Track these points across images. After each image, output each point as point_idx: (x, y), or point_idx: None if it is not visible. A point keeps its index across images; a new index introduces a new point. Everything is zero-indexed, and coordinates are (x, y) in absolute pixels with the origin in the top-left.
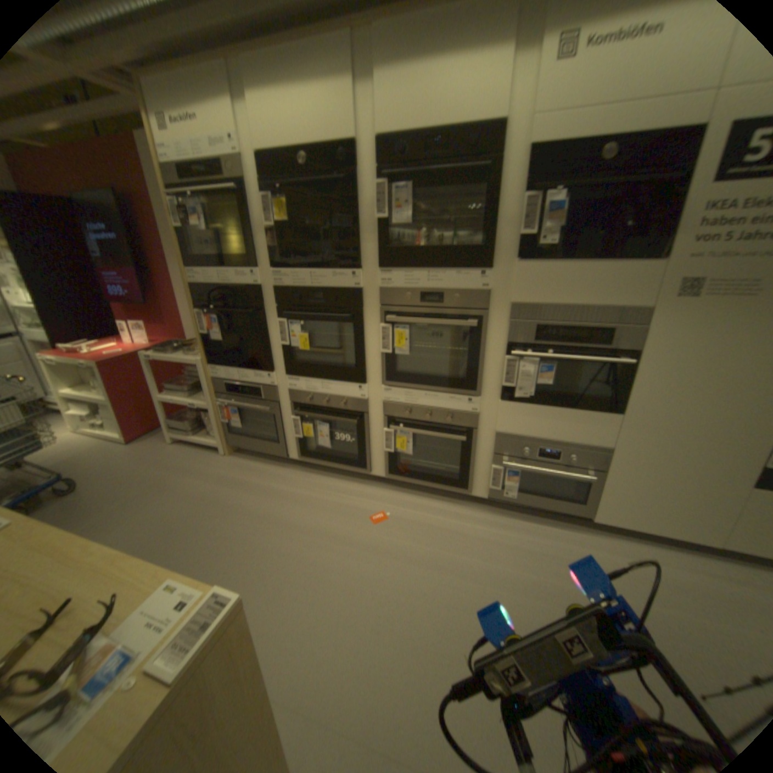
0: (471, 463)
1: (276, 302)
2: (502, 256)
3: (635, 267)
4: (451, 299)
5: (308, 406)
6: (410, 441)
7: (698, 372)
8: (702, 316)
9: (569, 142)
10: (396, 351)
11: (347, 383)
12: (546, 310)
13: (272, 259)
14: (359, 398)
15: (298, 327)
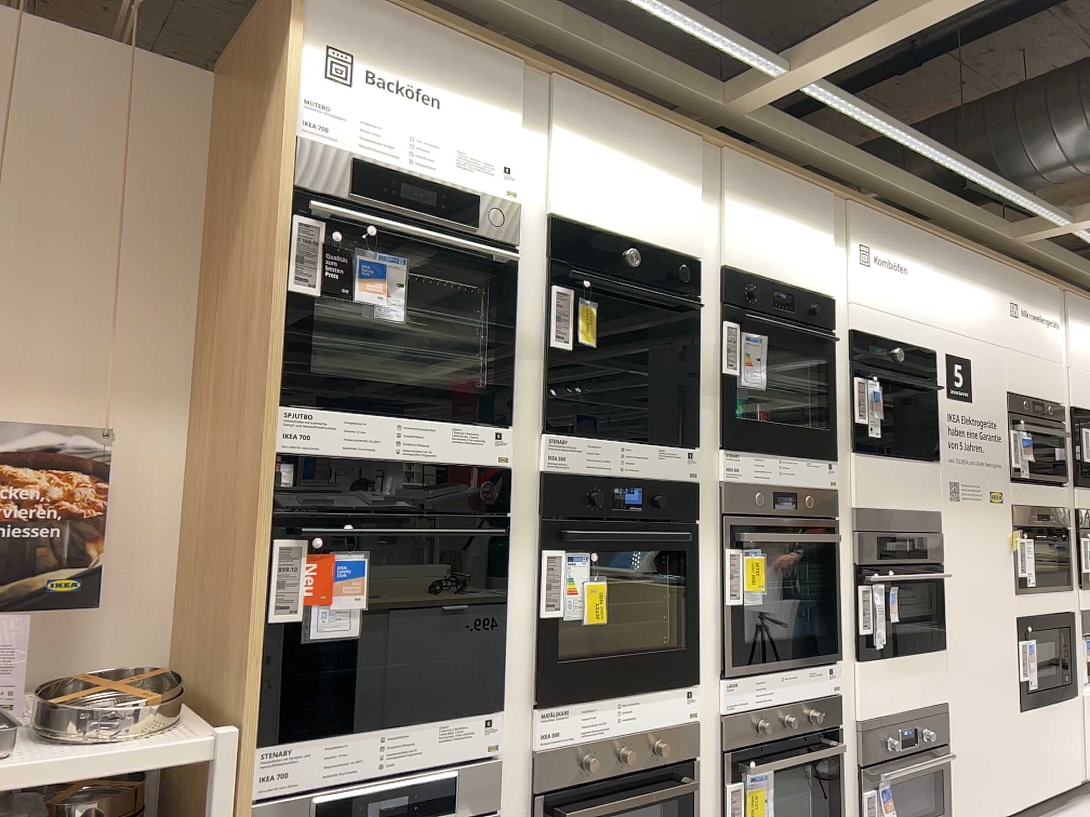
0: (839, 799)
1: (544, 506)
2: (839, 445)
3: (925, 467)
4: (805, 500)
5: (575, 786)
6: (770, 790)
7: (972, 580)
8: (963, 519)
9: (872, 337)
10: (747, 596)
11: (665, 689)
12: (880, 516)
13: (547, 410)
14: (687, 720)
15: (587, 563)
